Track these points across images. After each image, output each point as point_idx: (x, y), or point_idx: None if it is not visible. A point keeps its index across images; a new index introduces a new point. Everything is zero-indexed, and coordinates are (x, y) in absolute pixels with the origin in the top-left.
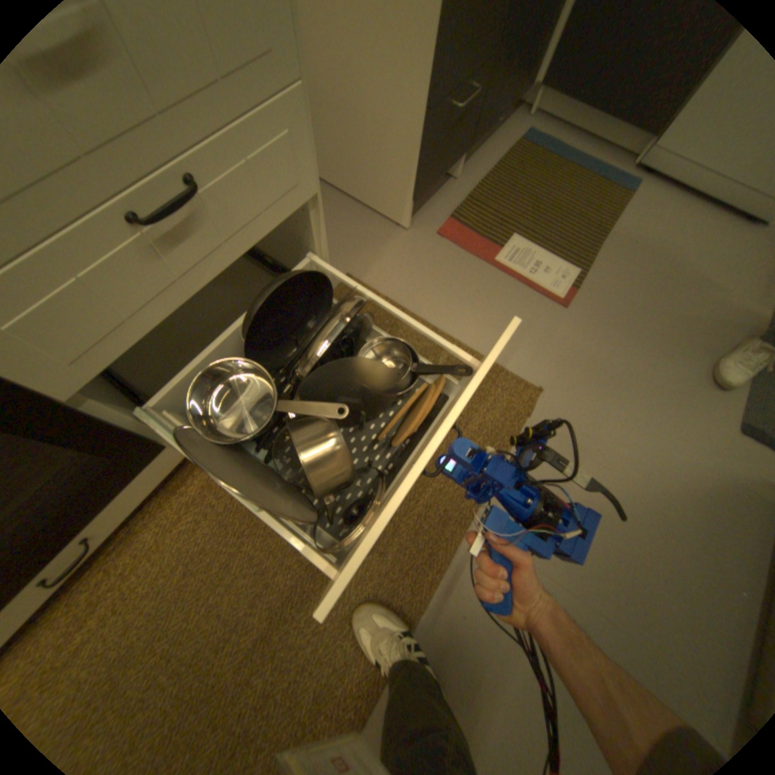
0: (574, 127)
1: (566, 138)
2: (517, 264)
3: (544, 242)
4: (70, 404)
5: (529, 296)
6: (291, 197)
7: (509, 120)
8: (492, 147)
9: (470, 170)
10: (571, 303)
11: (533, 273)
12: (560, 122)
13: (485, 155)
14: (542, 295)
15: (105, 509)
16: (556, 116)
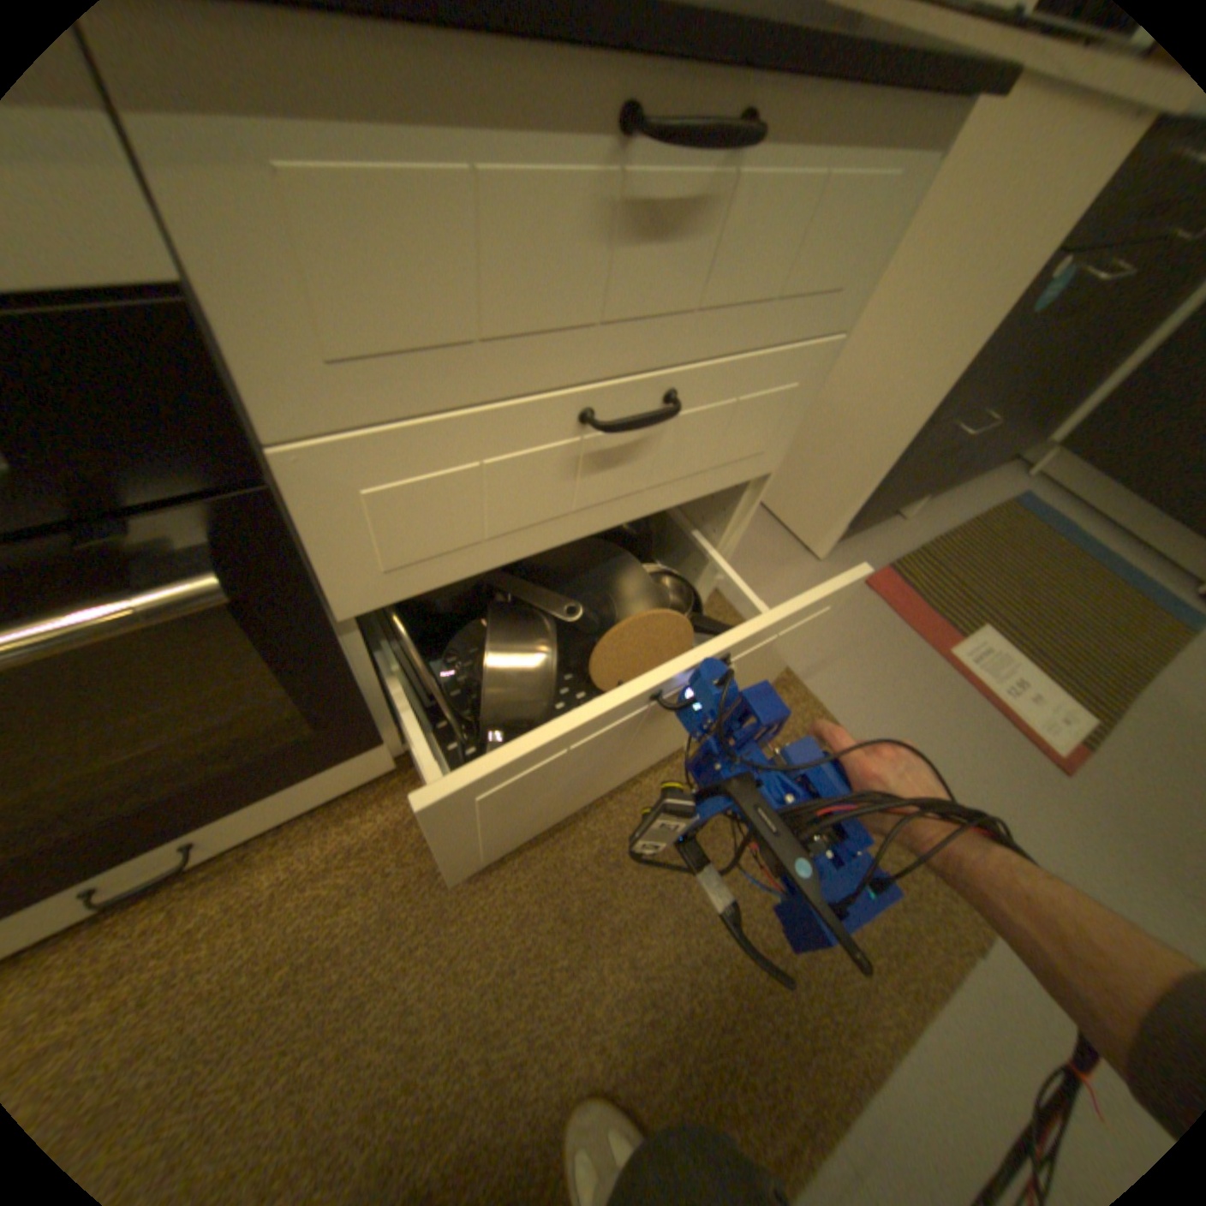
0: (1099, 511)
1: (1084, 520)
2: (991, 673)
3: (1040, 655)
4: (341, 628)
5: (1006, 732)
6: (748, 464)
7: (998, 471)
8: (968, 497)
9: (931, 515)
10: (1081, 772)
11: (1017, 697)
12: (1077, 498)
13: (956, 502)
14: (1029, 737)
15: (250, 808)
16: (1072, 488)
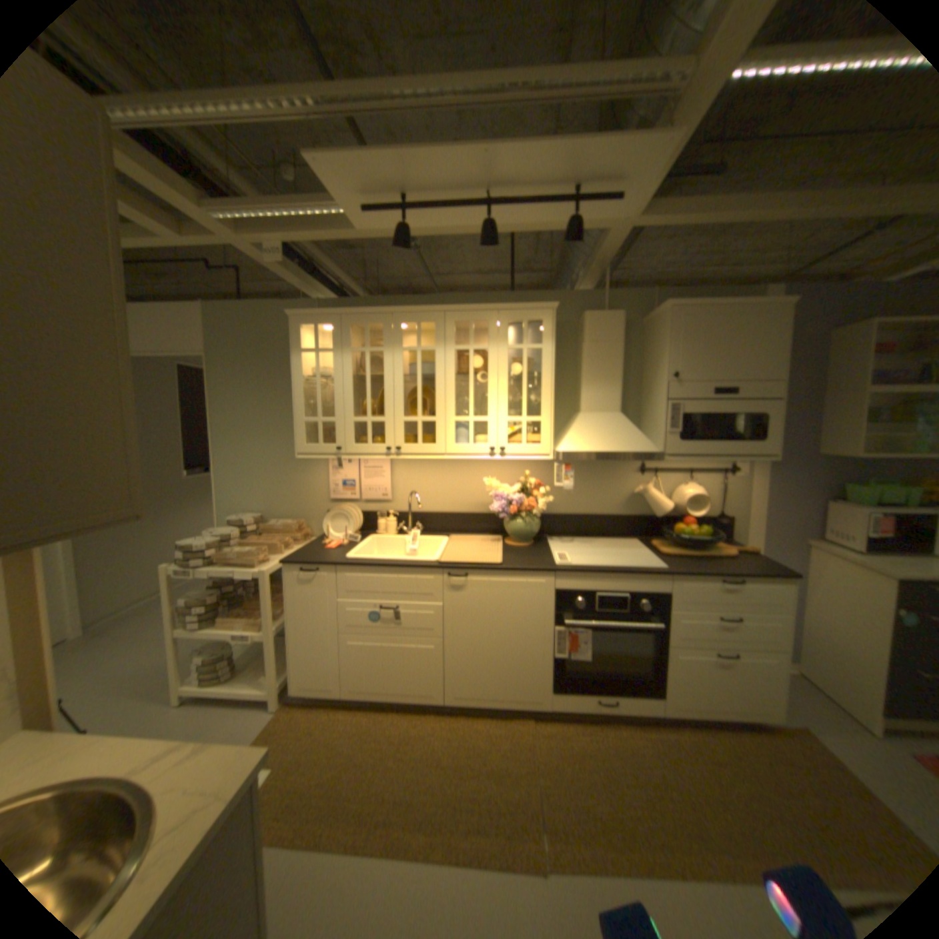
0: None
1: None
2: None
3: None
4: (670, 653)
5: None
6: (778, 649)
7: None
8: None
9: None
10: None
11: None
12: None
13: None
14: None
15: (633, 704)
16: None
